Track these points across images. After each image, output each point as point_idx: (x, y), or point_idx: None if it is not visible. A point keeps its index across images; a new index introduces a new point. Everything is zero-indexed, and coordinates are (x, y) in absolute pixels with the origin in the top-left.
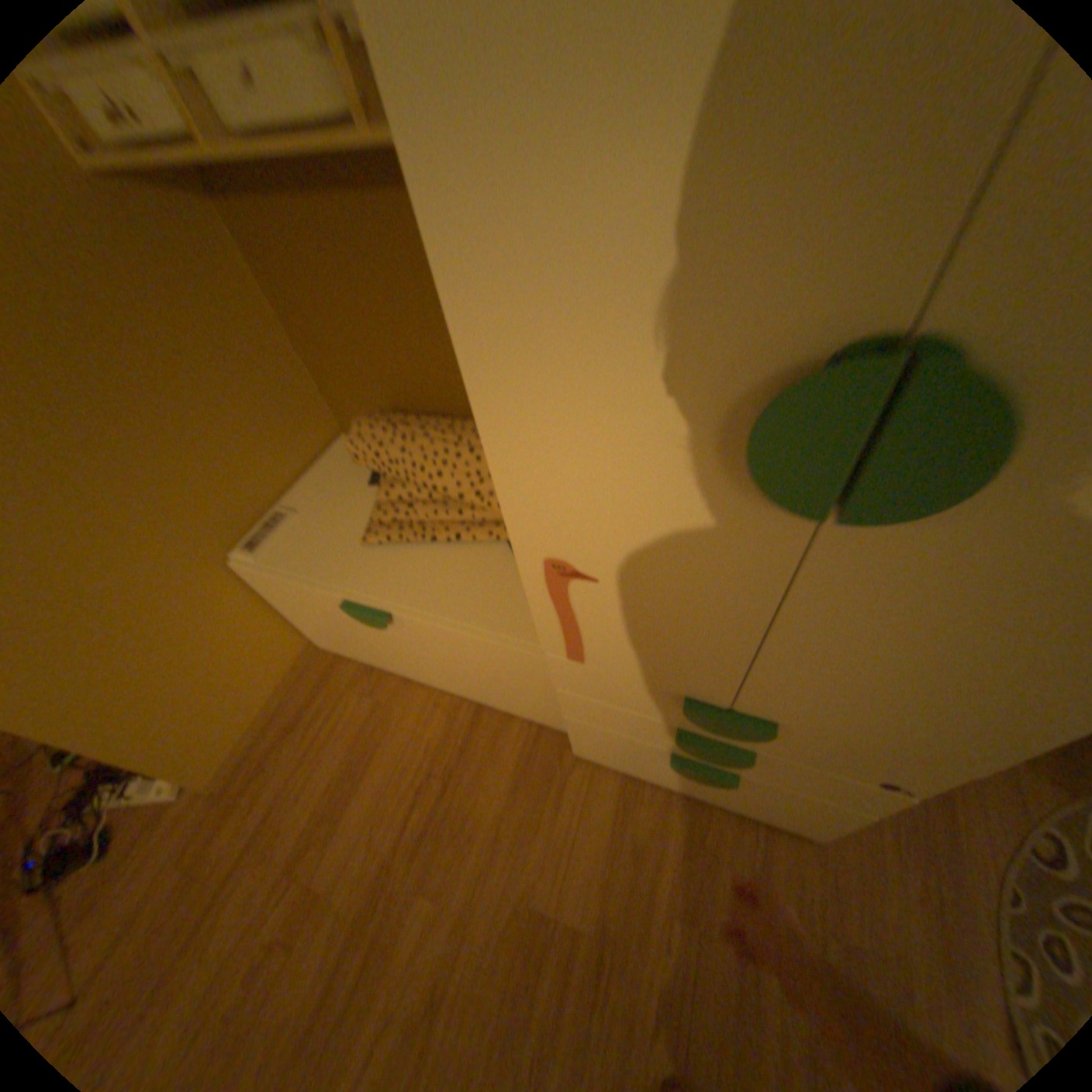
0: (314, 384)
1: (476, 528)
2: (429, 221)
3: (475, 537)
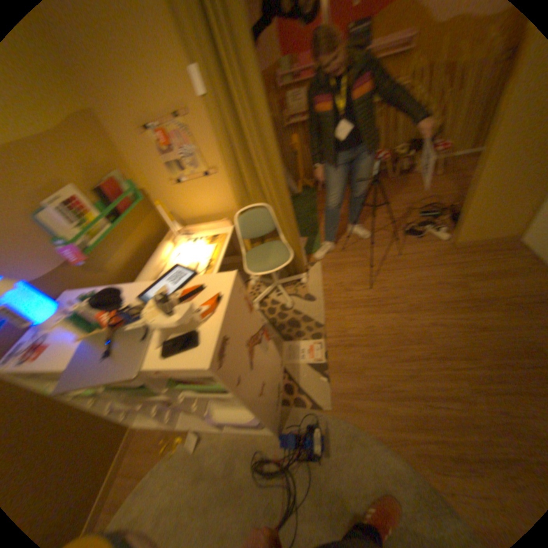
0: None
1: None
2: None
3: None
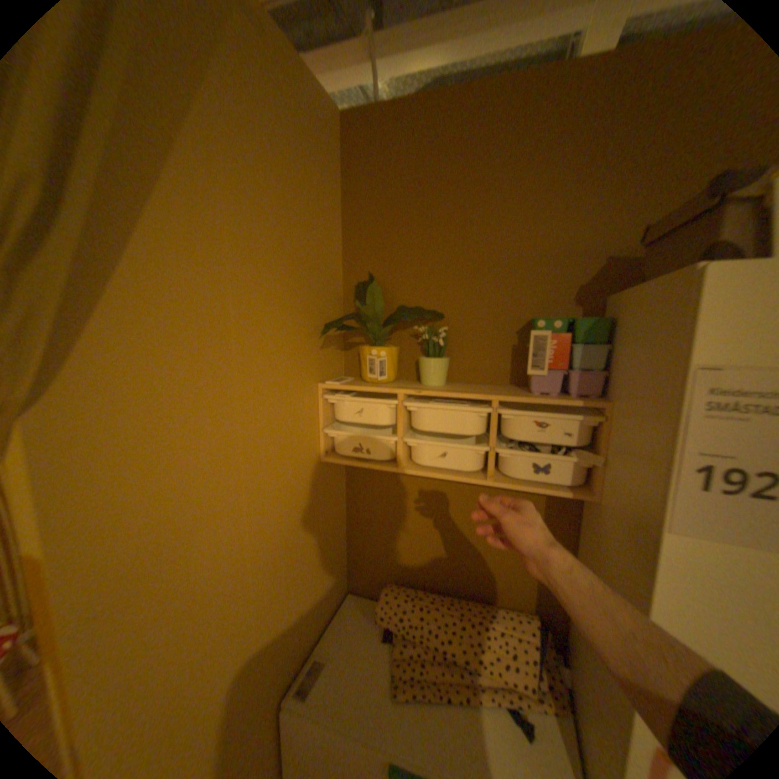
0: (346, 560)
1: (481, 694)
2: (656, 584)
3: (481, 703)
